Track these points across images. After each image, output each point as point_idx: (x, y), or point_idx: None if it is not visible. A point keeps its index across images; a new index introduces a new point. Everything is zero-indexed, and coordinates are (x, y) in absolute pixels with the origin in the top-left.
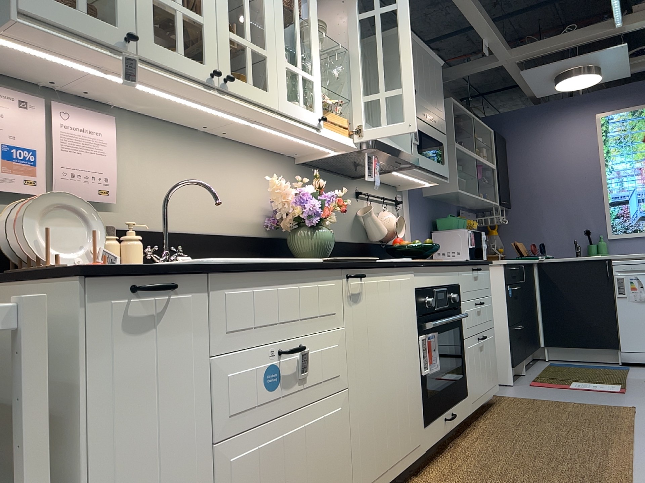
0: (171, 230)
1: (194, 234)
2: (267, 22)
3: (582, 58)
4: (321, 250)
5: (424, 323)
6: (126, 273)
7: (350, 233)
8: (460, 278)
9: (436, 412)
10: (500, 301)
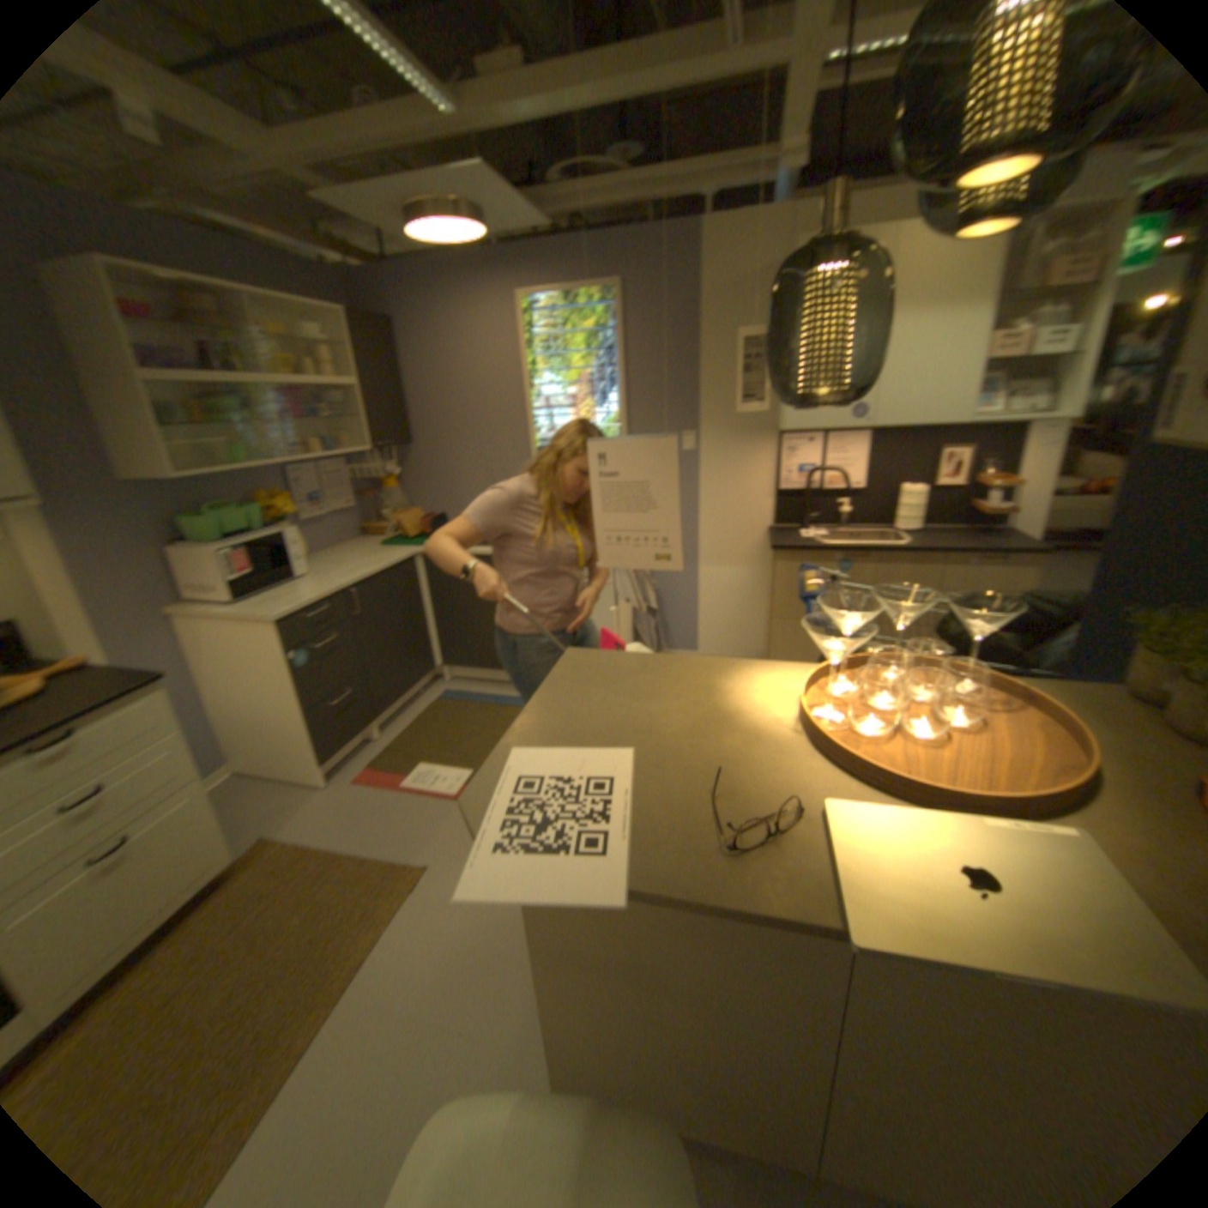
0: None
1: None
2: None
3: (408, 178)
4: None
5: None
6: None
7: None
8: None
9: None
10: (277, 678)
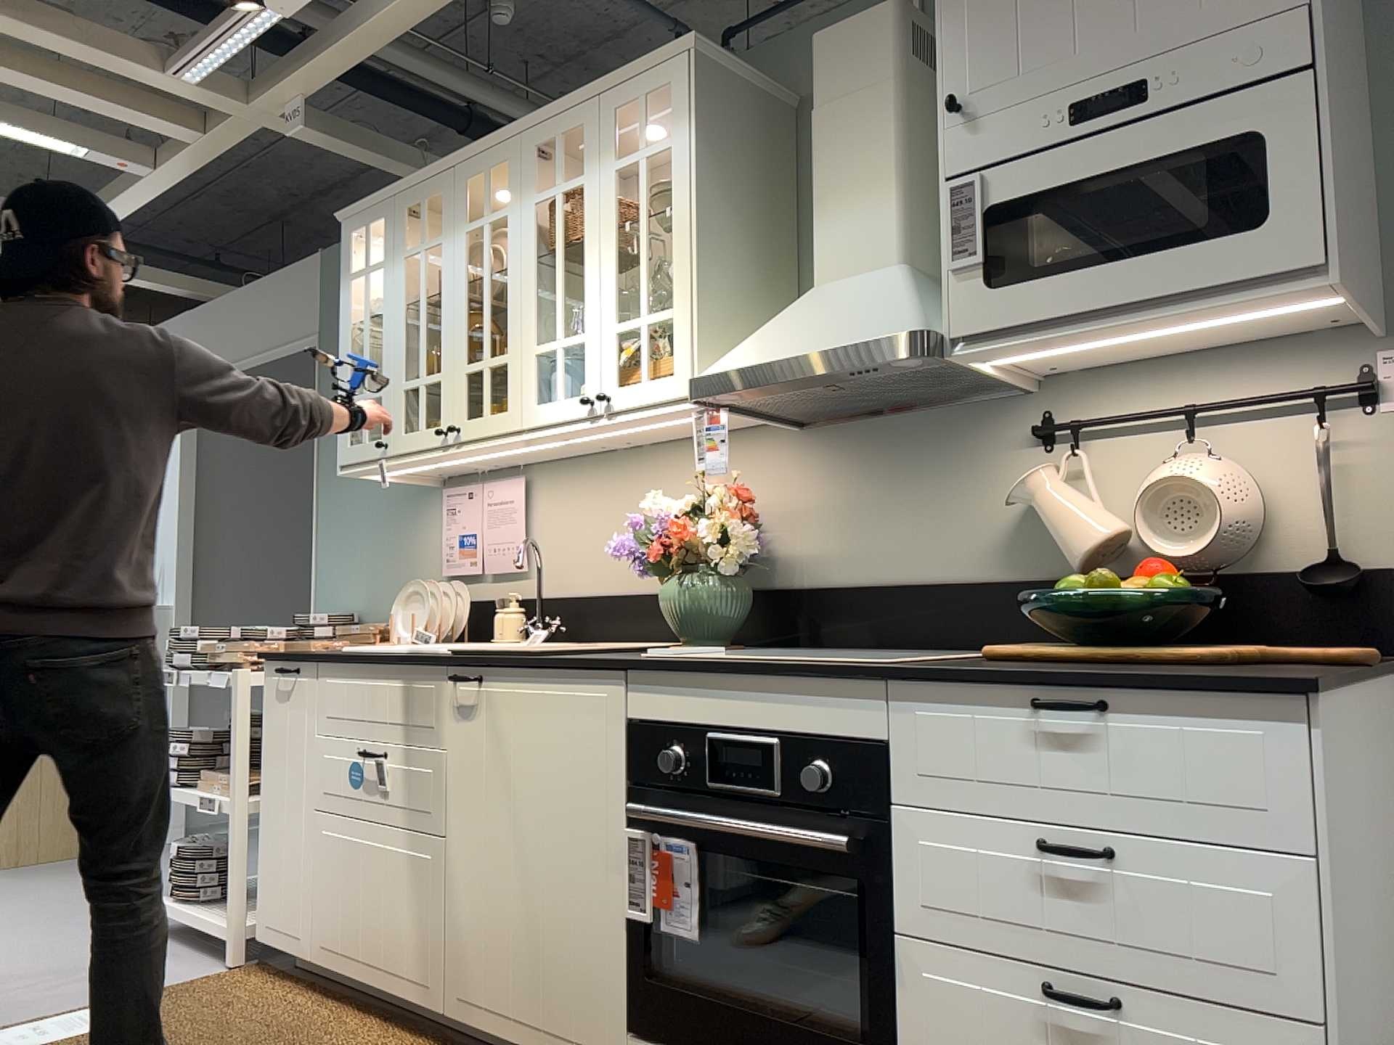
0: (579, 594)
1: (603, 596)
2: (509, 310)
3: None
4: (683, 622)
5: (651, 805)
6: (275, 659)
7: (992, 556)
8: (890, 723)
9: (682, 1039)
10: None
